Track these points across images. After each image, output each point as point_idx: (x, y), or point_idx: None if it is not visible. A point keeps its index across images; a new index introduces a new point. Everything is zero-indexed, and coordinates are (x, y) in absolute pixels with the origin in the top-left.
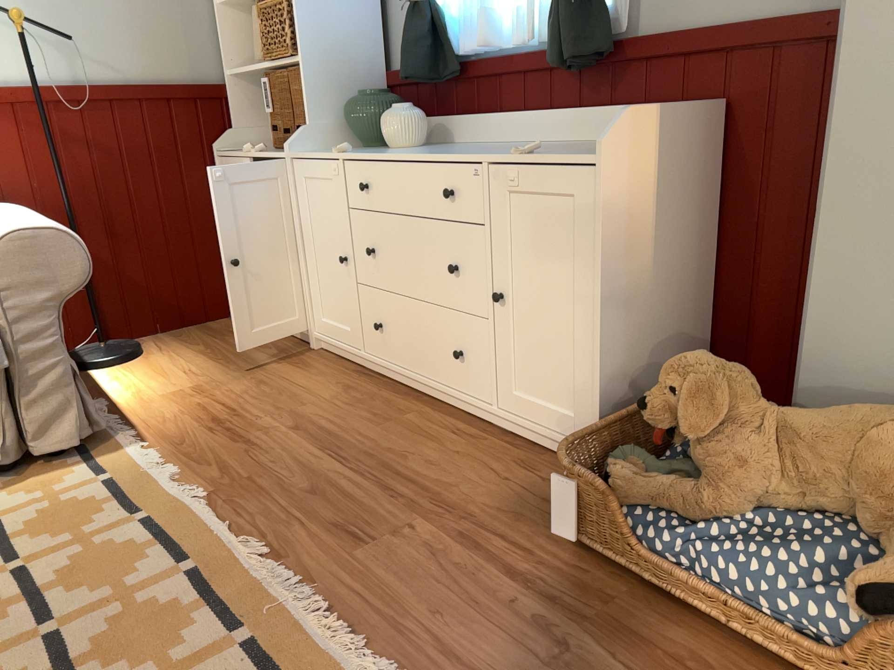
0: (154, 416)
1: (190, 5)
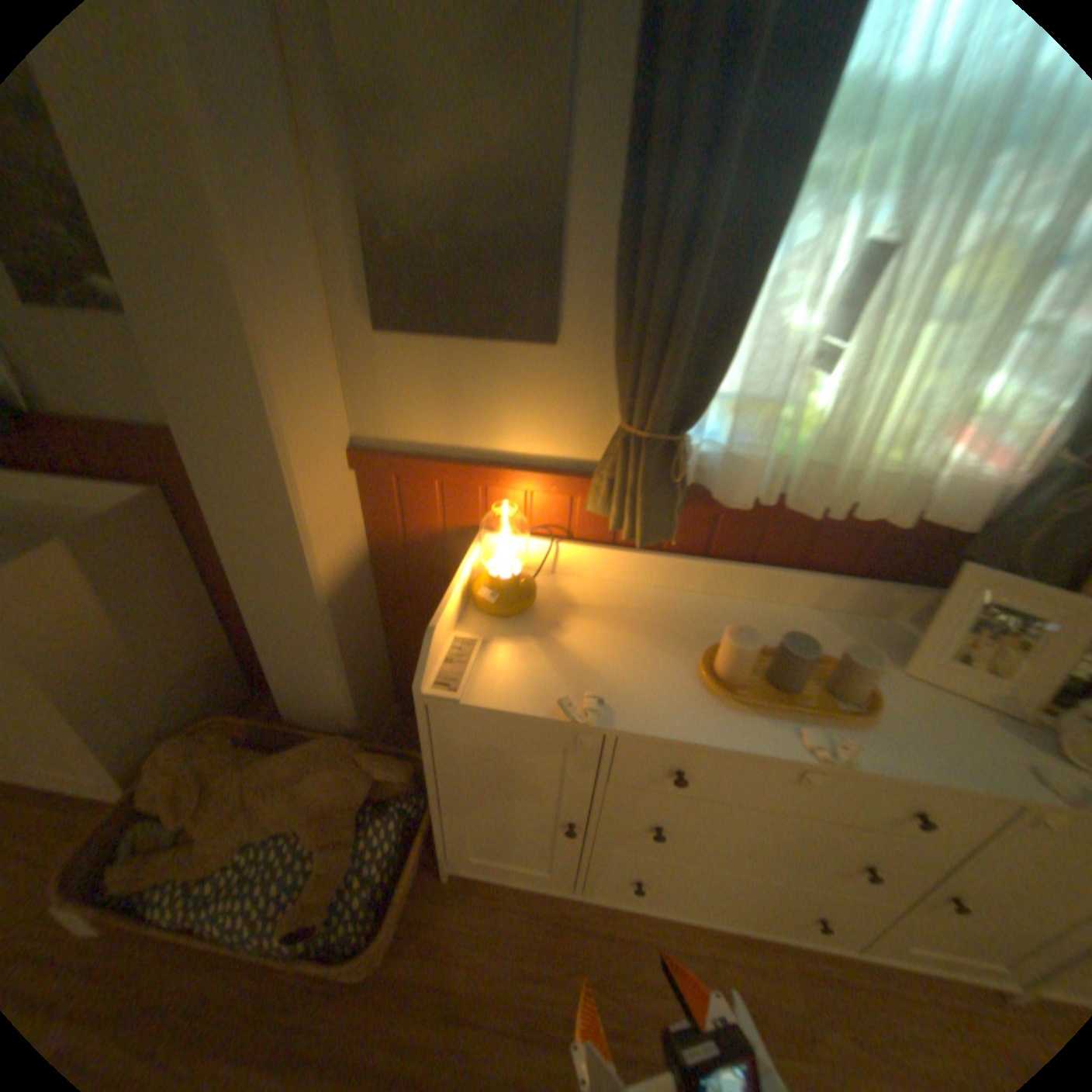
0: None
1: None
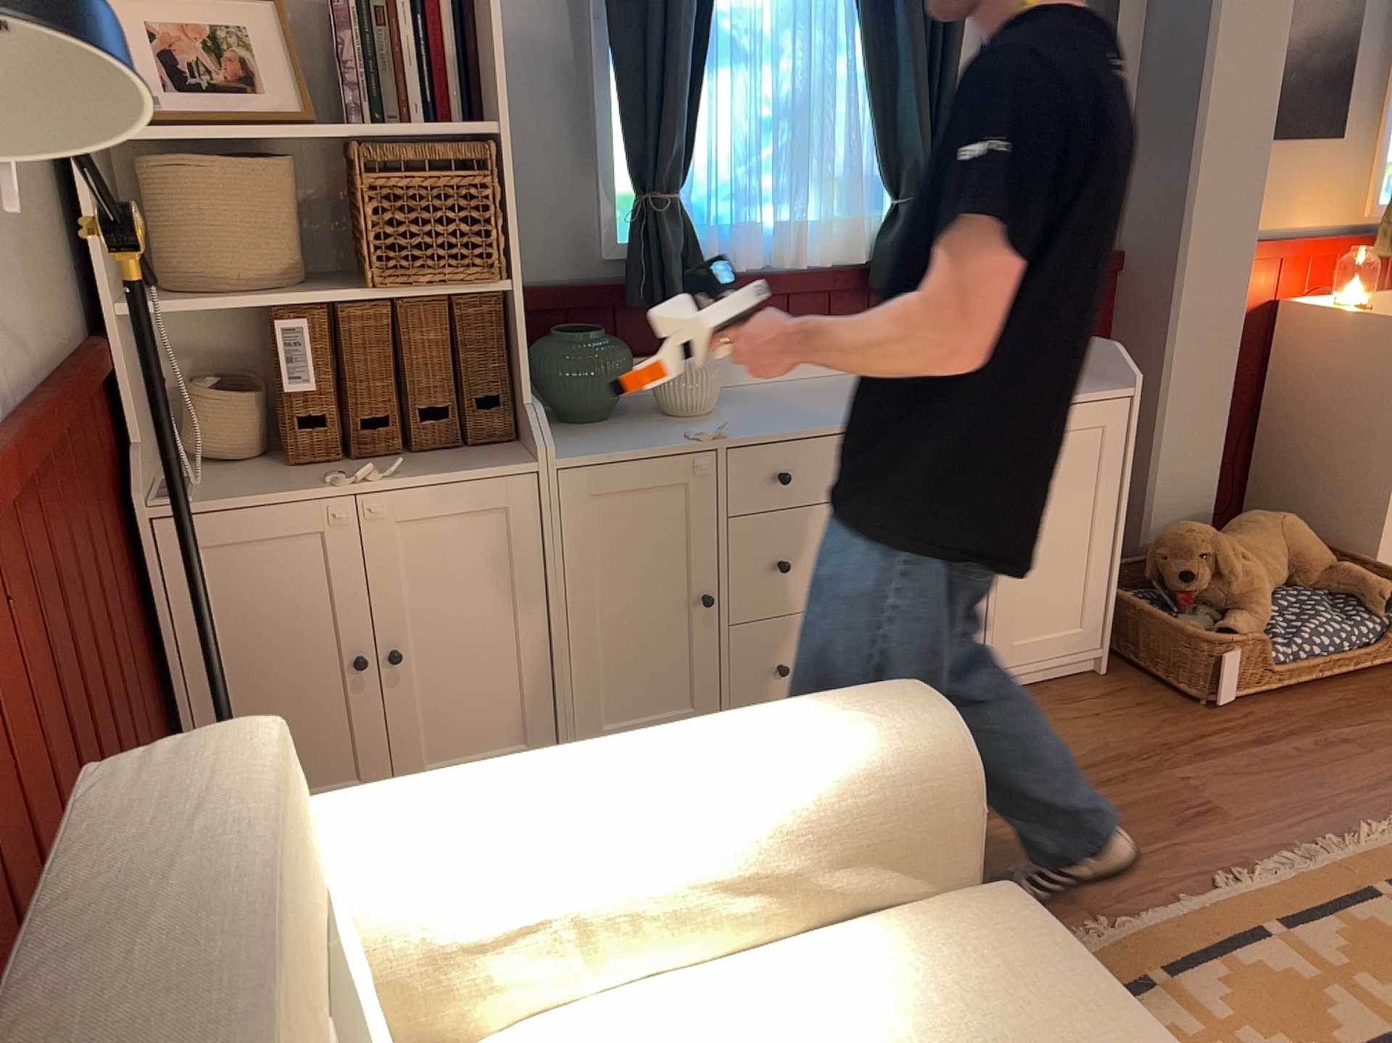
0: None
1: None
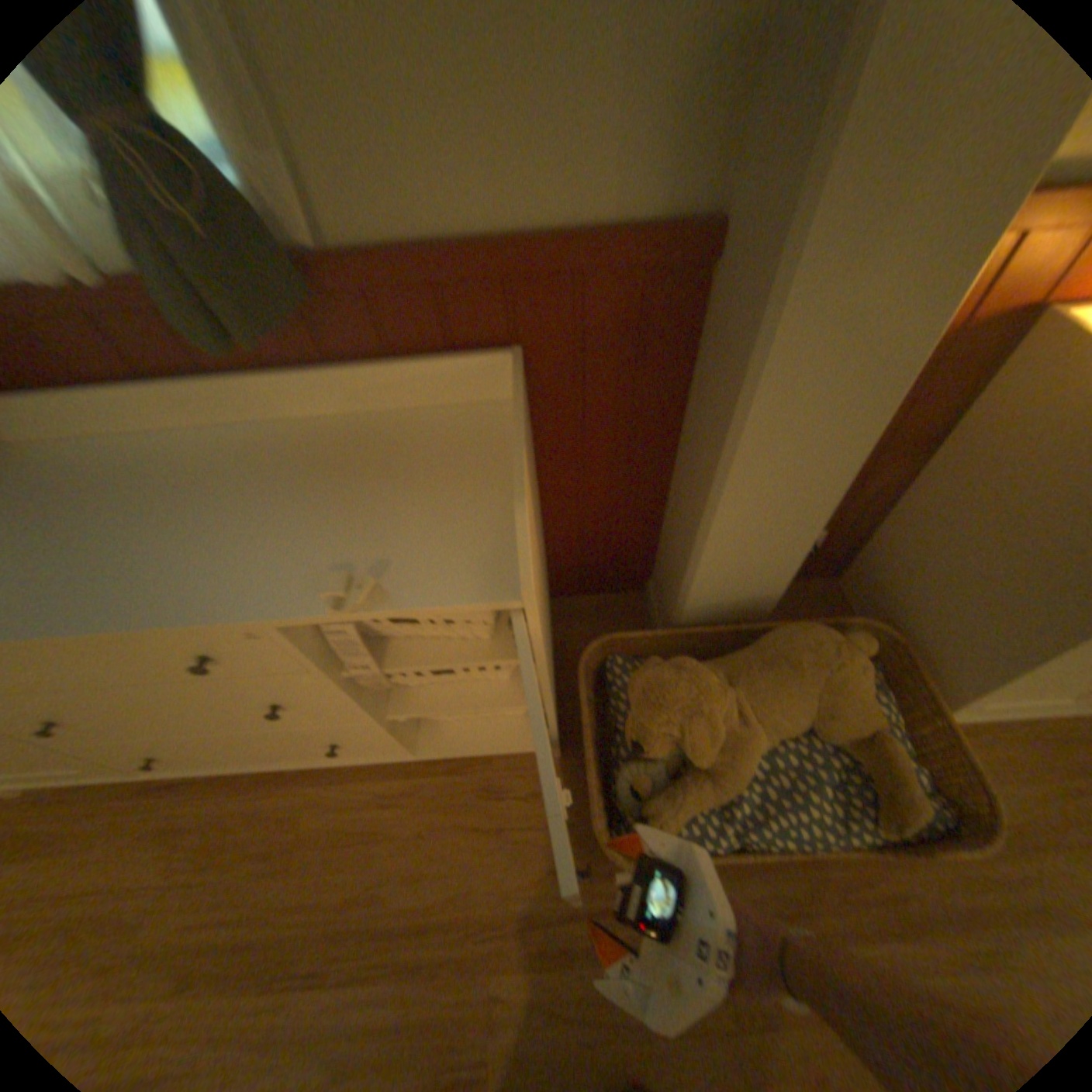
0: None
1: None
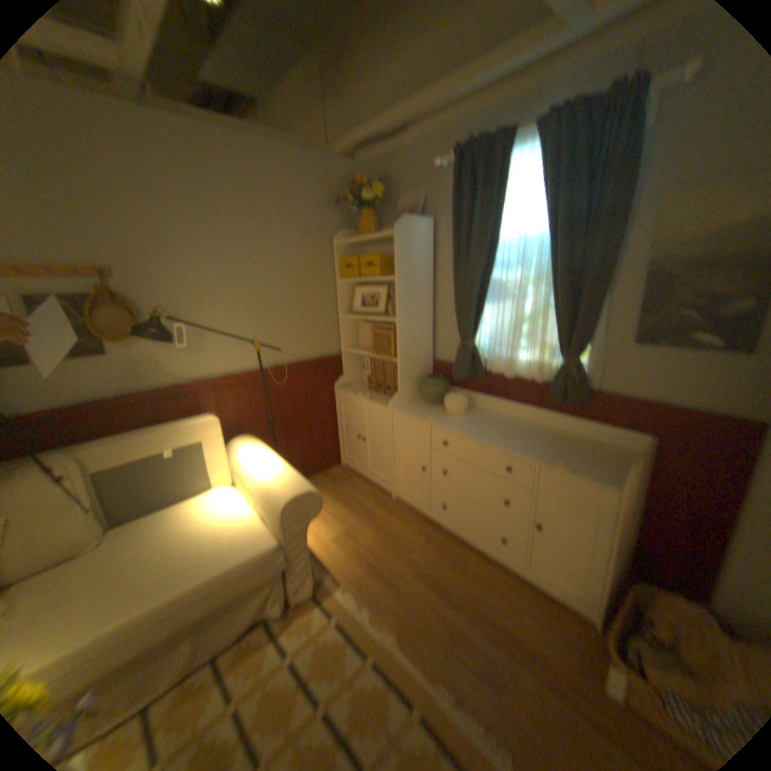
0: (334, 561)
1: (327, 317)
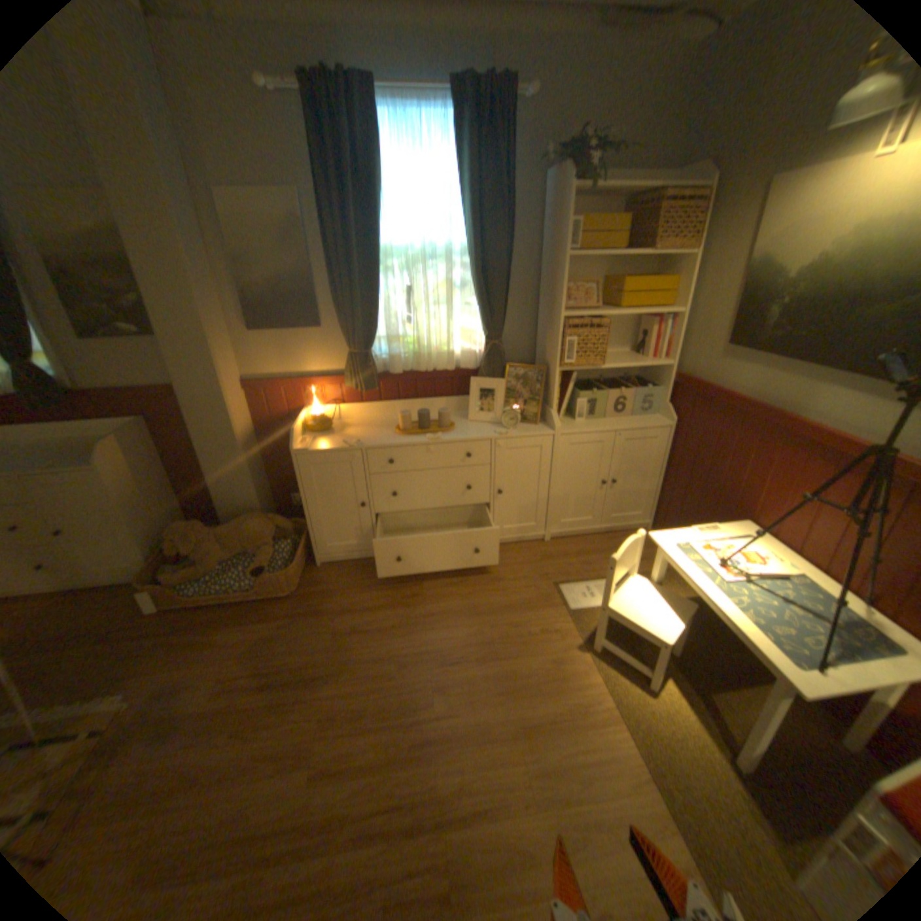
0: None
1: None
